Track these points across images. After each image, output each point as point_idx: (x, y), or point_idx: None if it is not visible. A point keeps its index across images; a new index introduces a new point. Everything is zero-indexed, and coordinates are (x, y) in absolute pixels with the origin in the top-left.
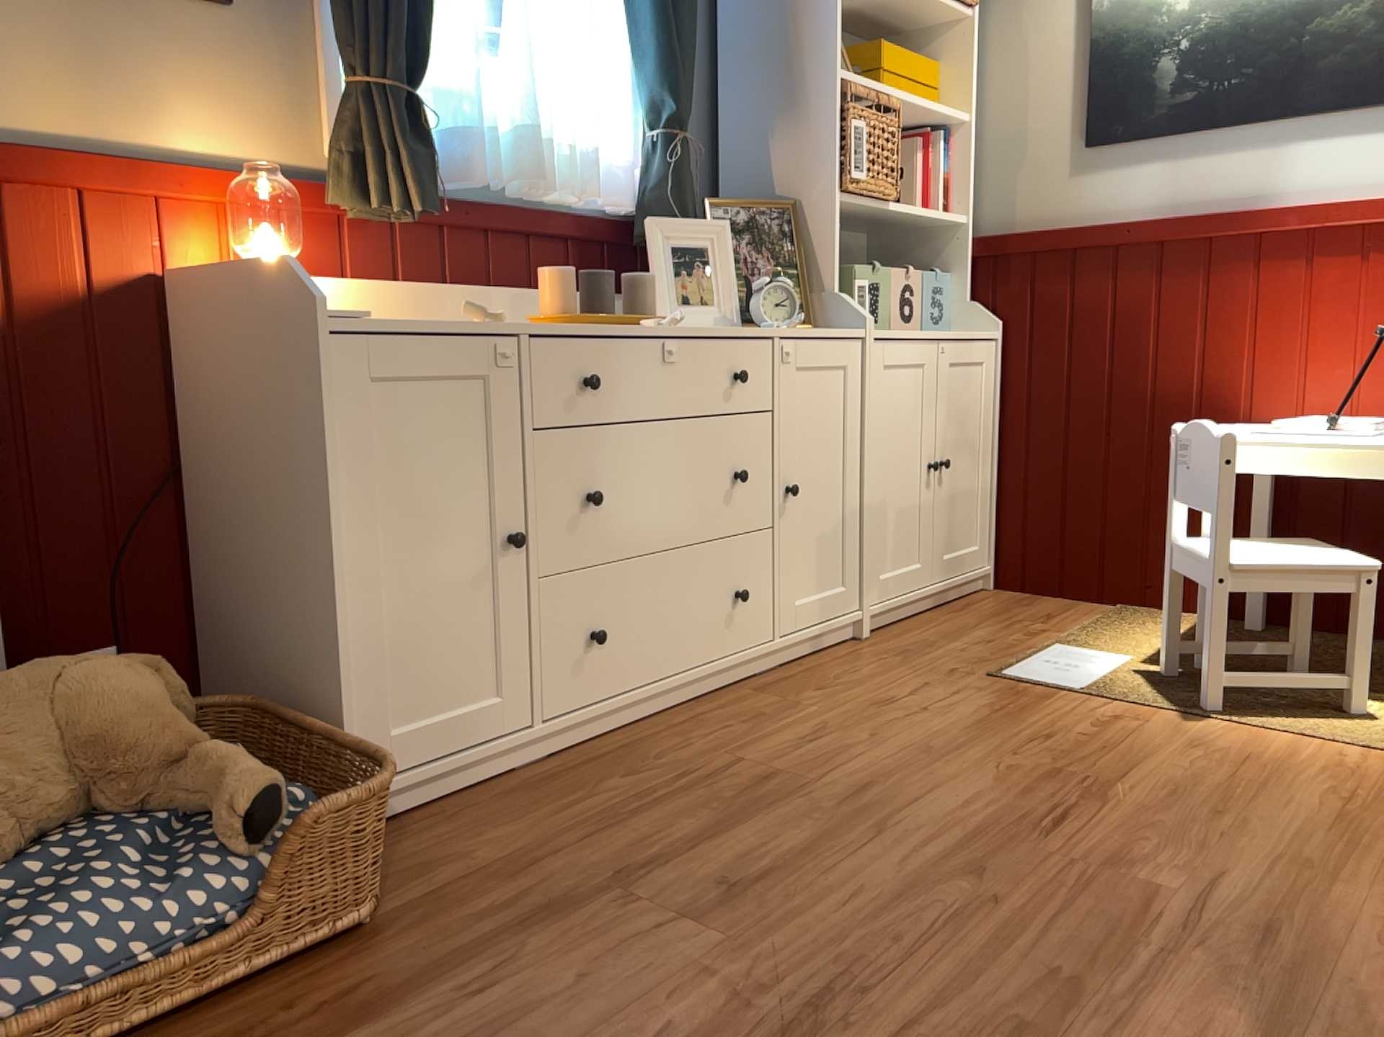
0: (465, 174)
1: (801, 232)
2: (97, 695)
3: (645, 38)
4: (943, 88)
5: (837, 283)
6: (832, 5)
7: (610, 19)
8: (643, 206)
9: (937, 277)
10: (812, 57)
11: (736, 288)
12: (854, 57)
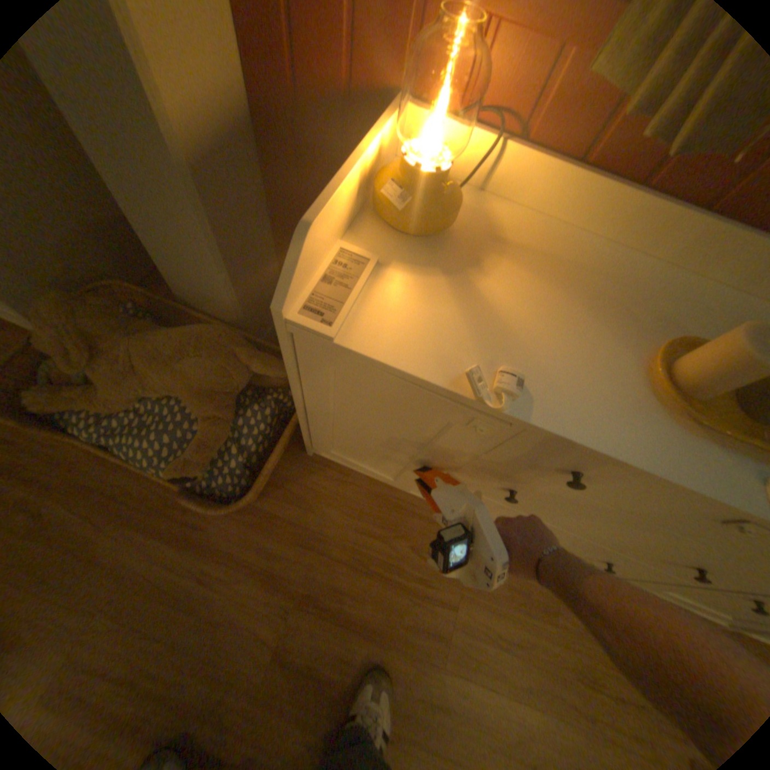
0: None
1: None
2: (193, 378)
3: None
4: None
5: None
6: None
7: None
8: None
9: None
10: None
11: None
12: None
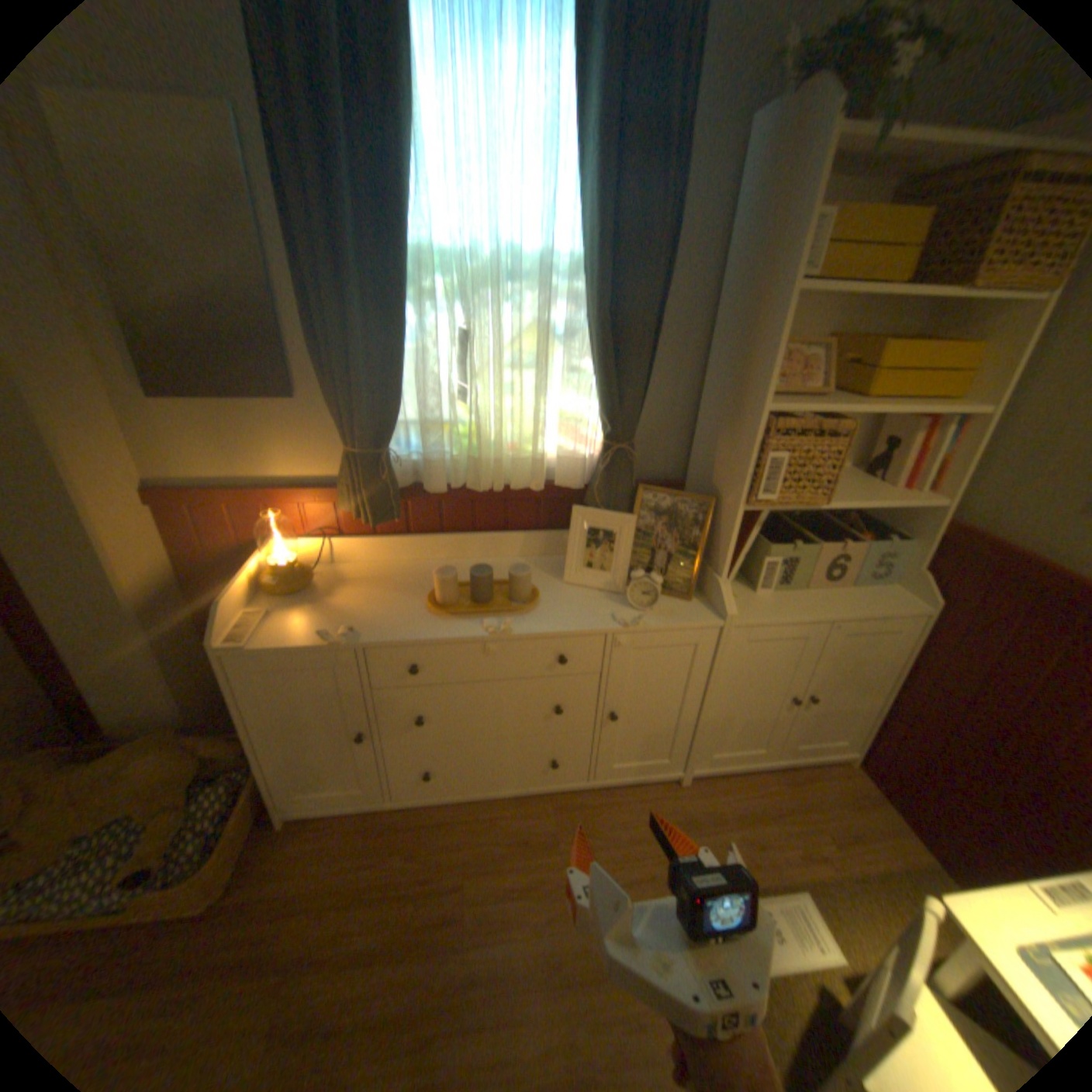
0: (430, 487)
1: (717, 520)
2: (141, 776)
3: (597, 373)
4: (981, 369)
5: (732, 569)
6: (776, 346)
7: (581, 351)
8: (591, 485)
9: (906, 537)
10: (754, 386)
11: (626, 566)
12: (862, 346)
